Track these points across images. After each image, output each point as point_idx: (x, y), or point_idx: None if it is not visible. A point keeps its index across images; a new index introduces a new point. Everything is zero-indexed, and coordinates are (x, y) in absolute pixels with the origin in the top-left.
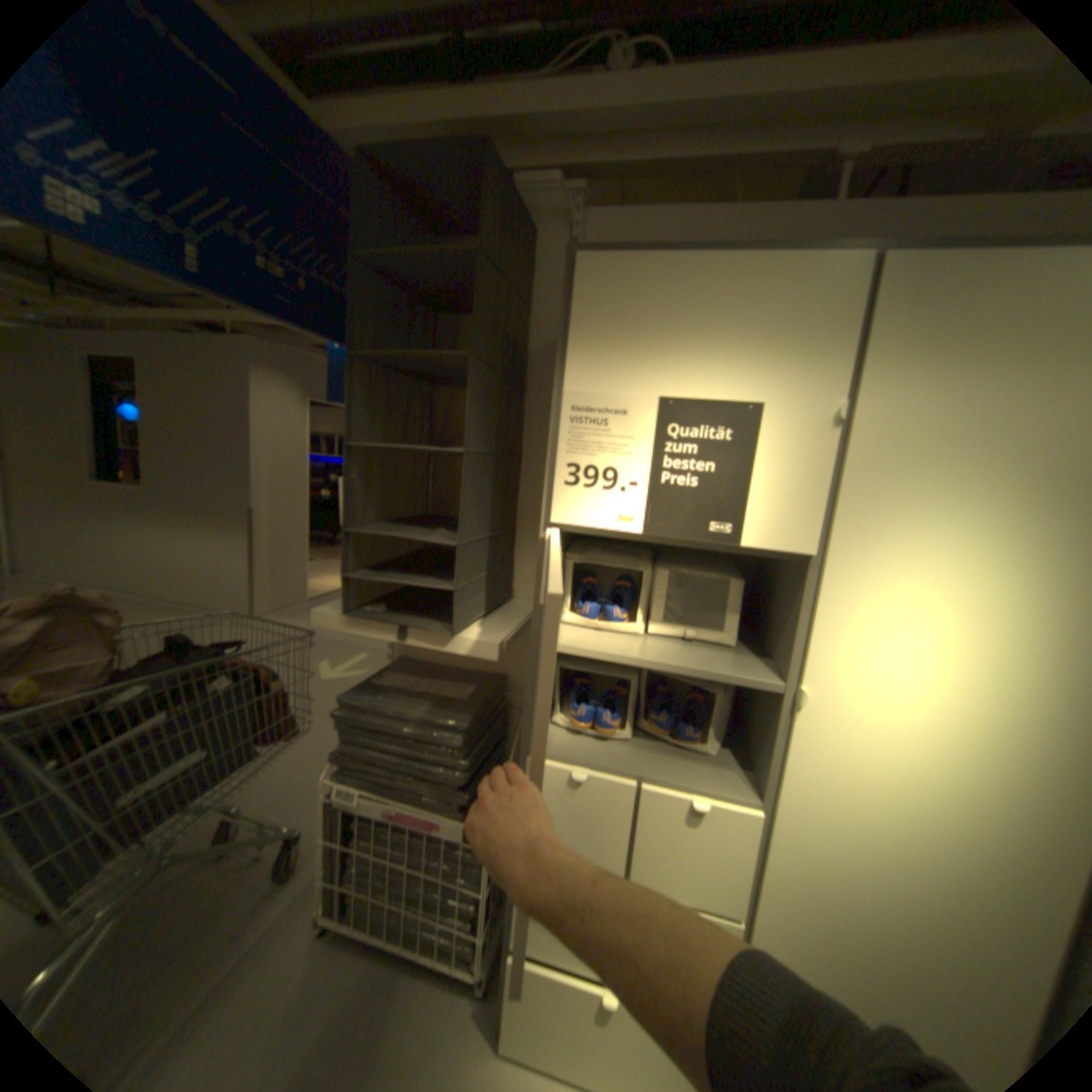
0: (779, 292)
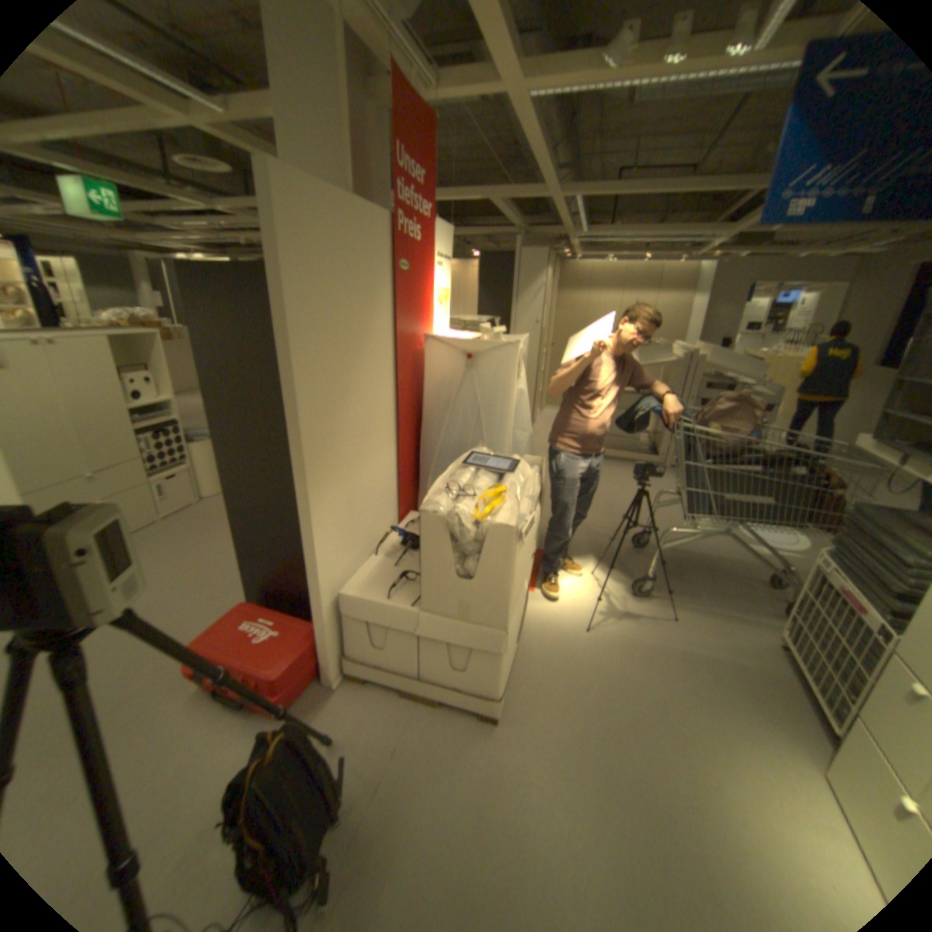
0: None
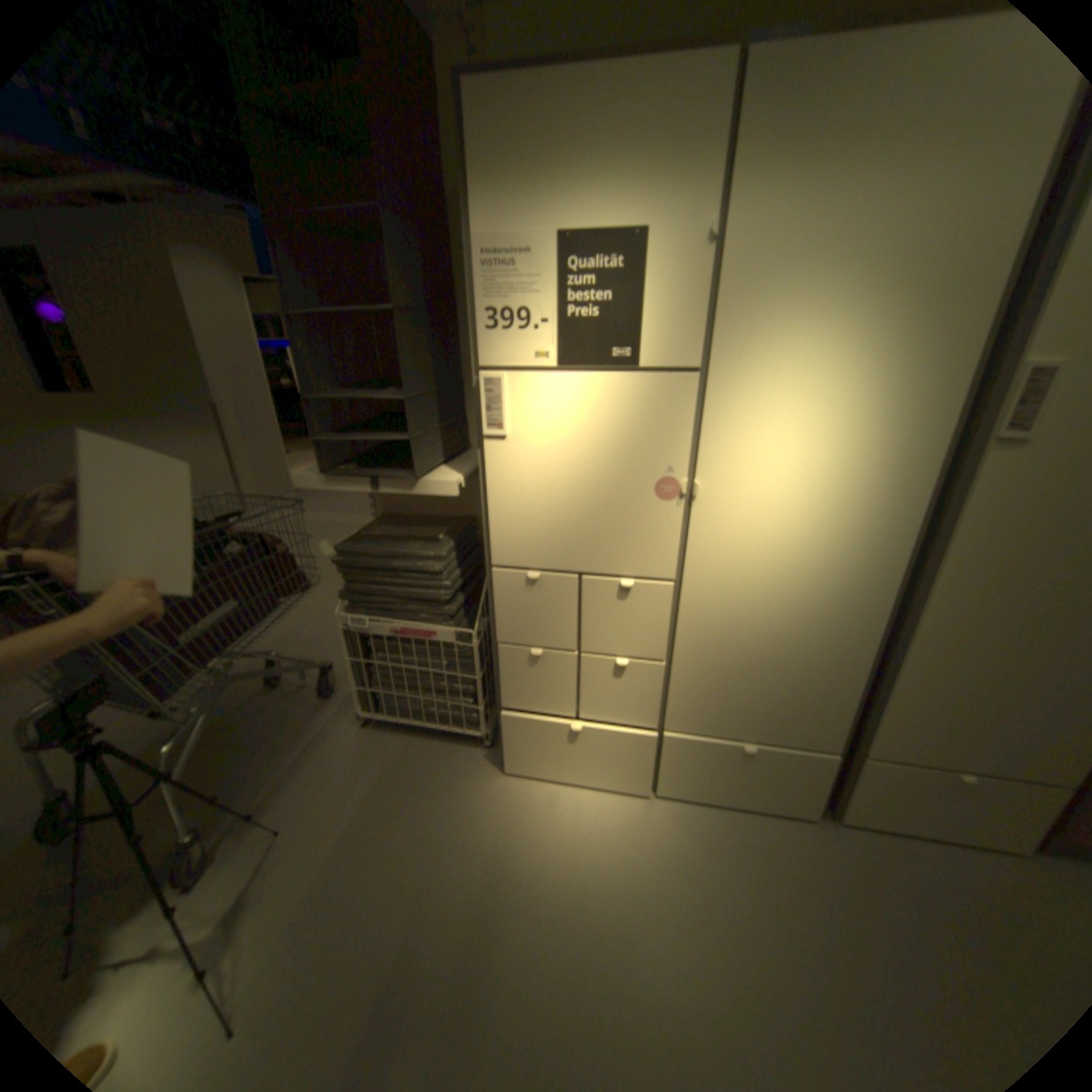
0: (654, 104)
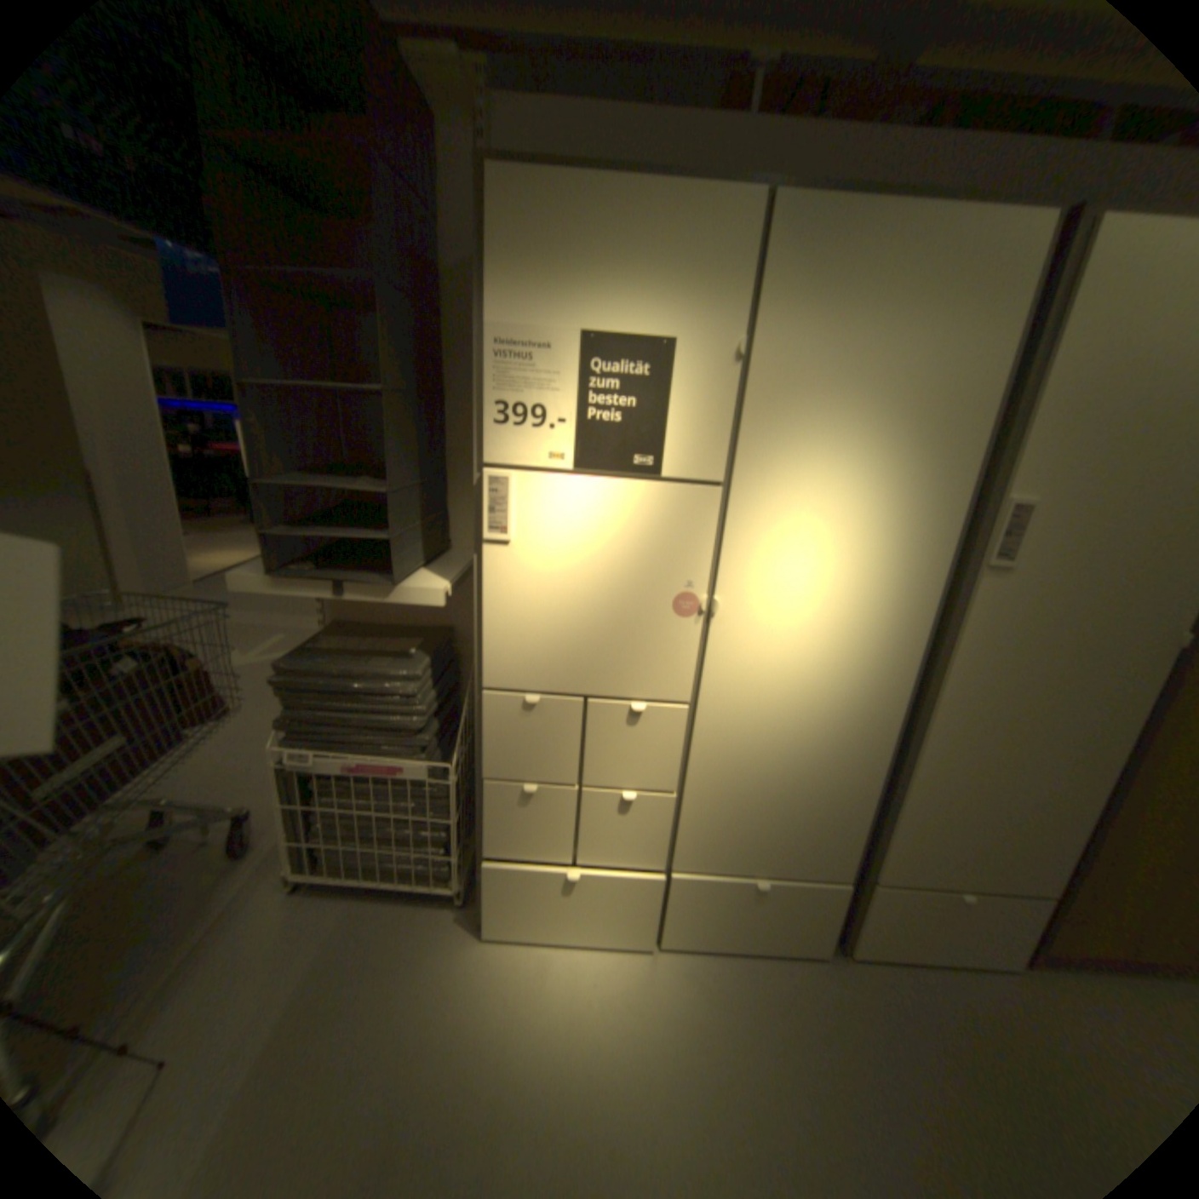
0: (685, 224)
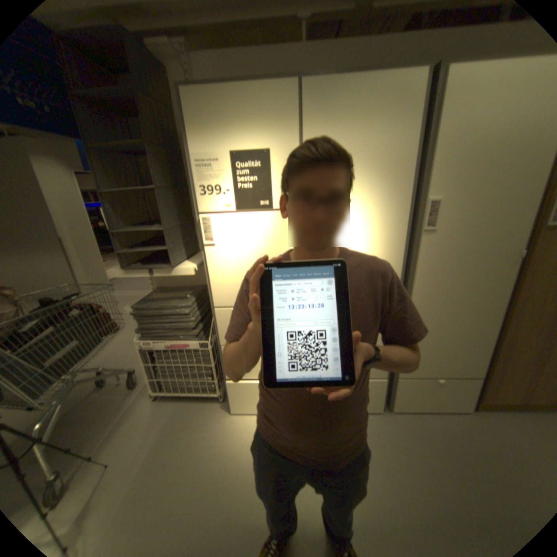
0: (265, 101)
